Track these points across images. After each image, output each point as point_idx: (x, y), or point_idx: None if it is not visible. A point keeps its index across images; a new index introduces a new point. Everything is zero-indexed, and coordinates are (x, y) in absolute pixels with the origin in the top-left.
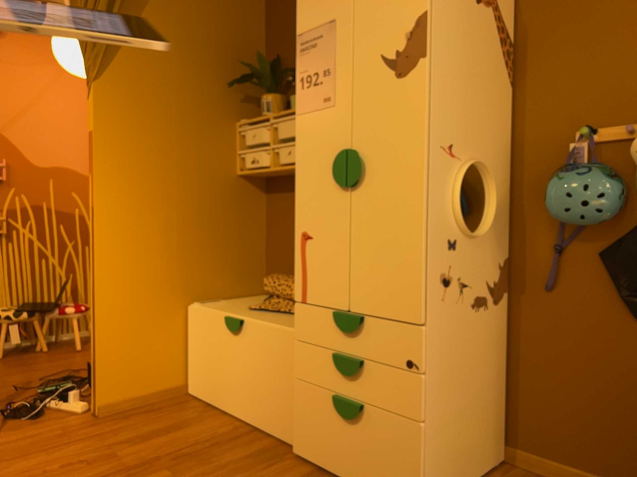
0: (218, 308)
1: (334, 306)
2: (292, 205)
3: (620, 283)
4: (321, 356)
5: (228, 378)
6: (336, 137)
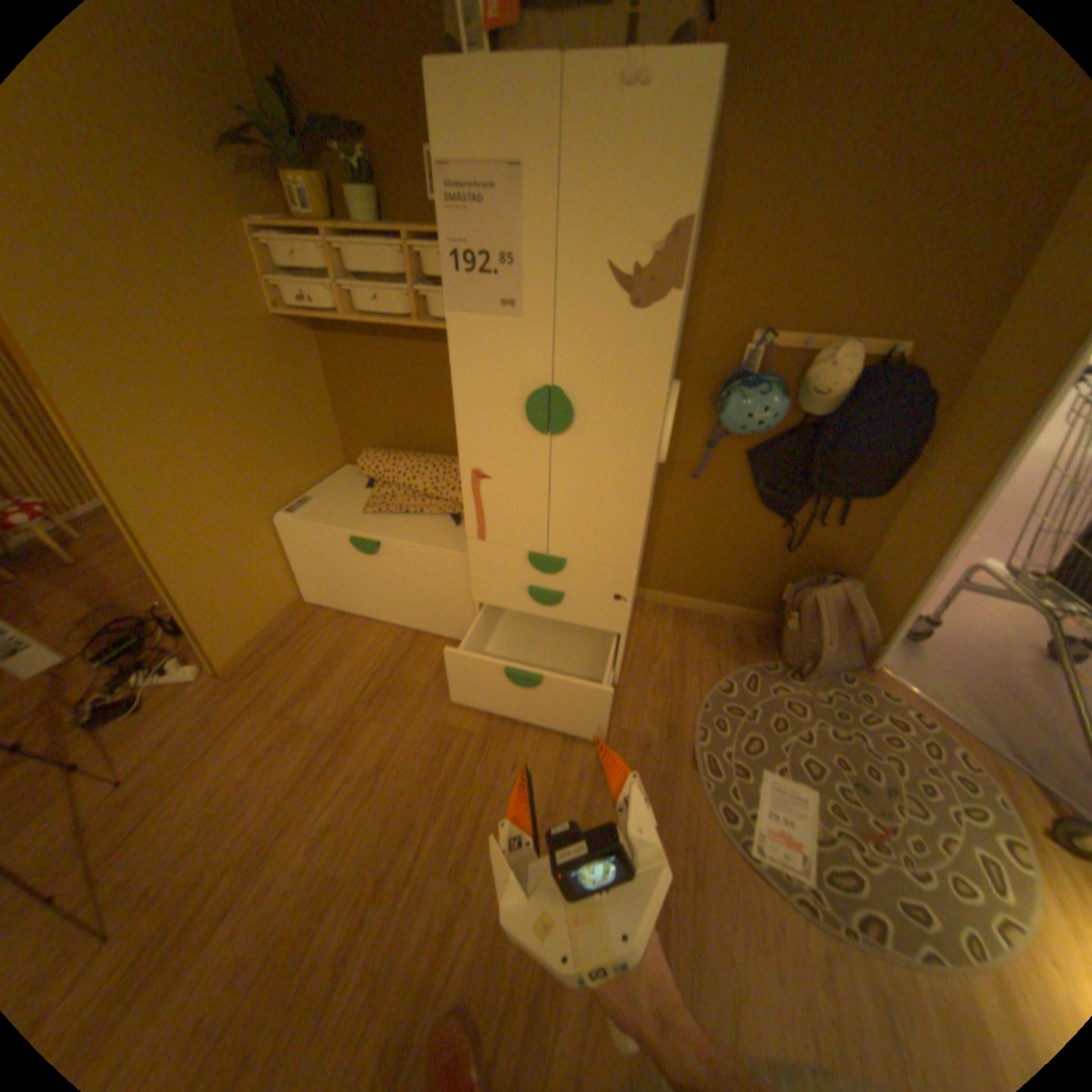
0: (323, 520)
1: (527, 549)
2: (367, 357)
3: (758, 480)
4: (508, 588)
5: (368, 593)
6: (525, 366)
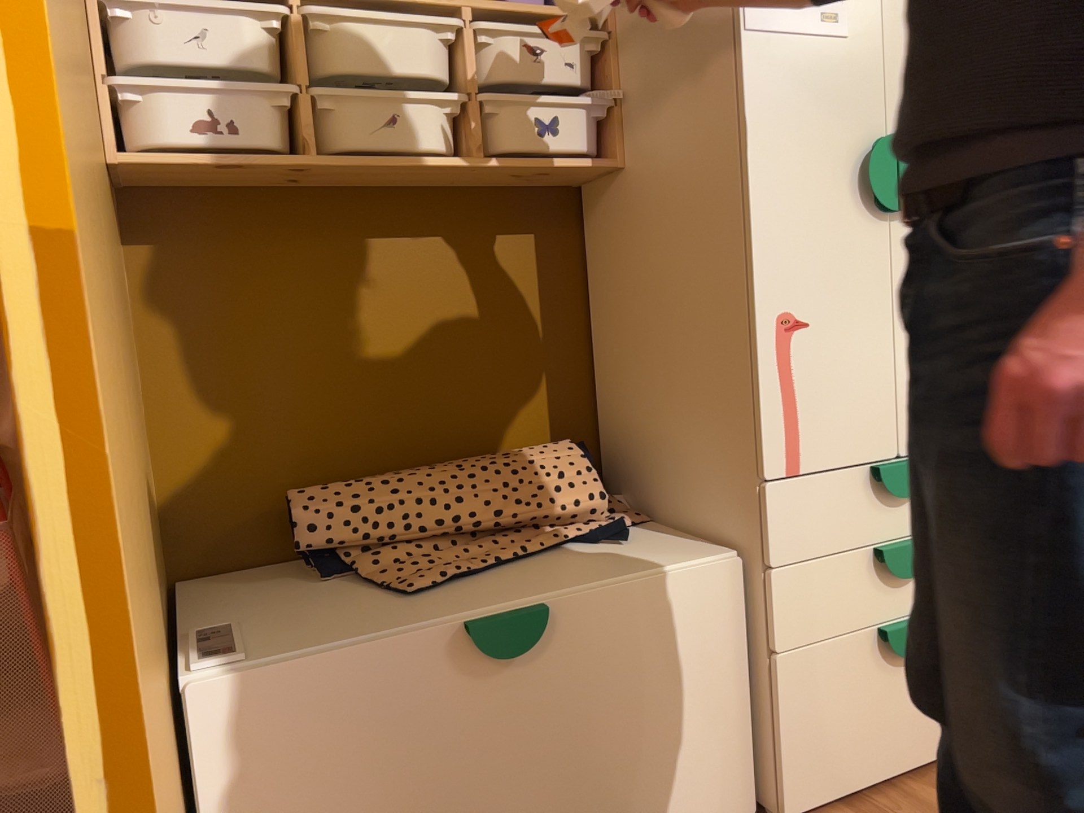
0: (335, 635)
1: (871, 455)
2: (275, 282)
3: None
4: (842, 571)
5: None
6: (854, 107)
